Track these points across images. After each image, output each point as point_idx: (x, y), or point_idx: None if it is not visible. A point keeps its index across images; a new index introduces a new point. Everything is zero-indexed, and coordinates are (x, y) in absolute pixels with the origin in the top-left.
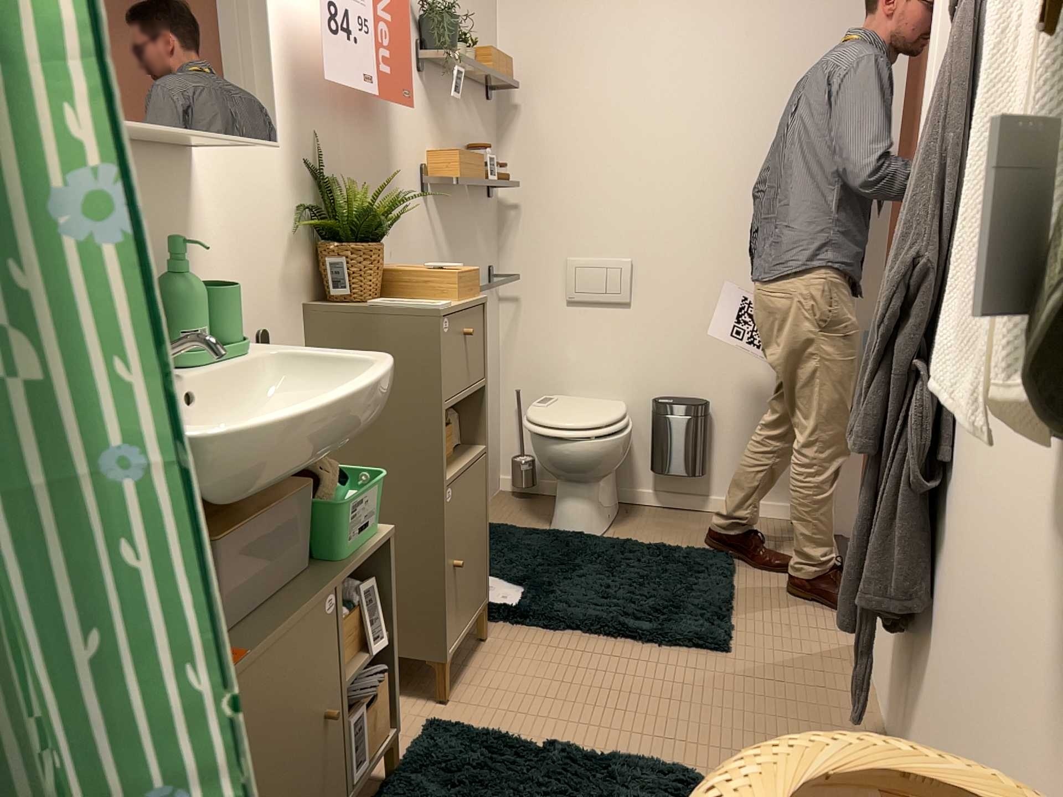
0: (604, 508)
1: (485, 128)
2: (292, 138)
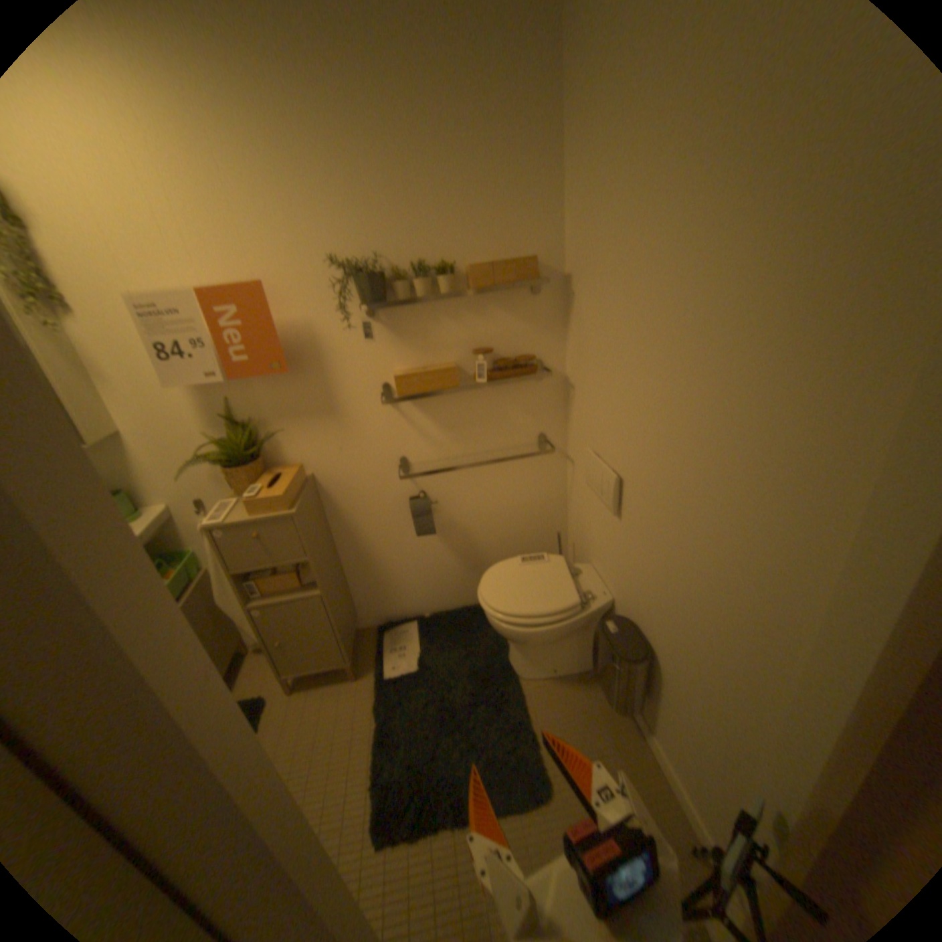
0: (543, 662)
1: (524, 314)
2: (194, 404)
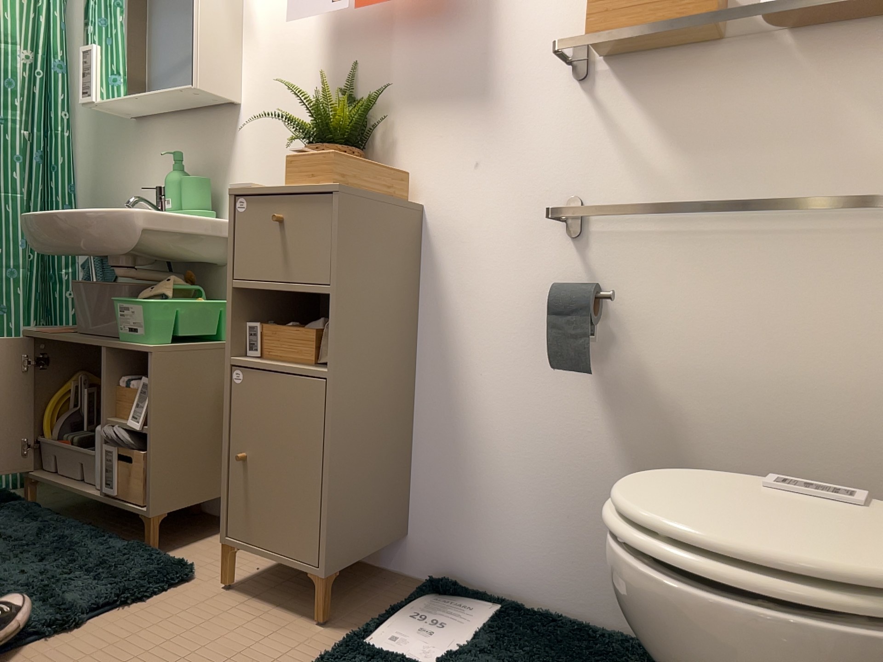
0: None
1: None
2: (320, 72)
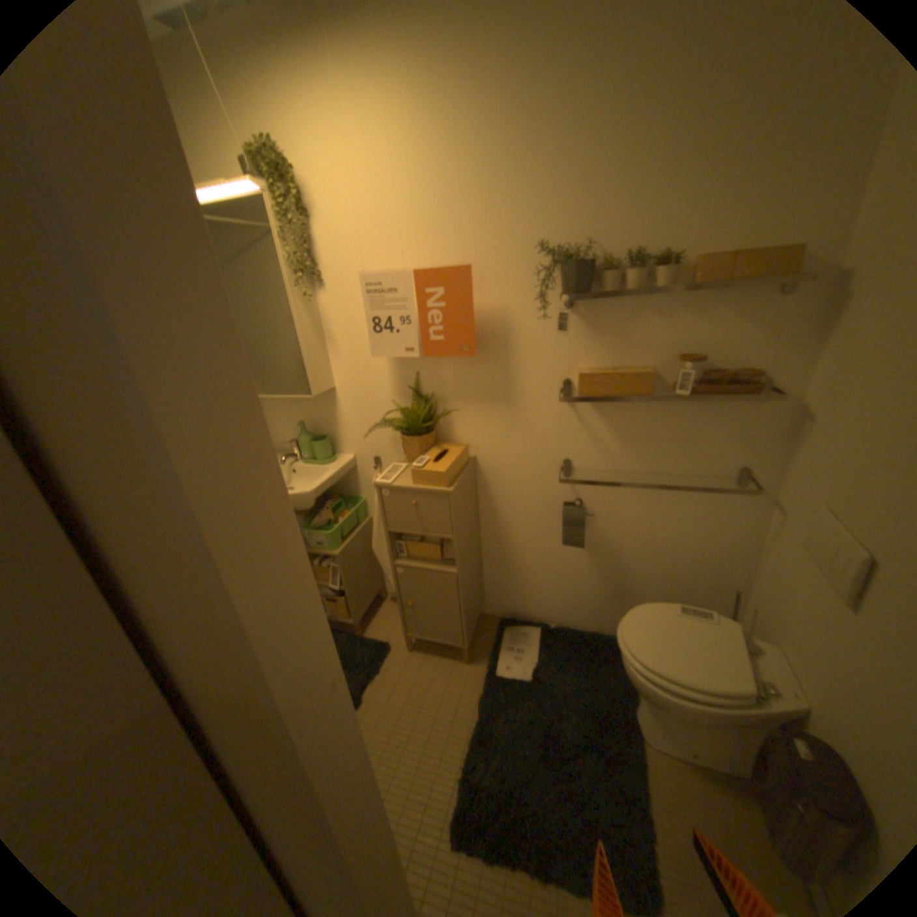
0: (682, 740)
1: (762, 318)
2: (392, 375)
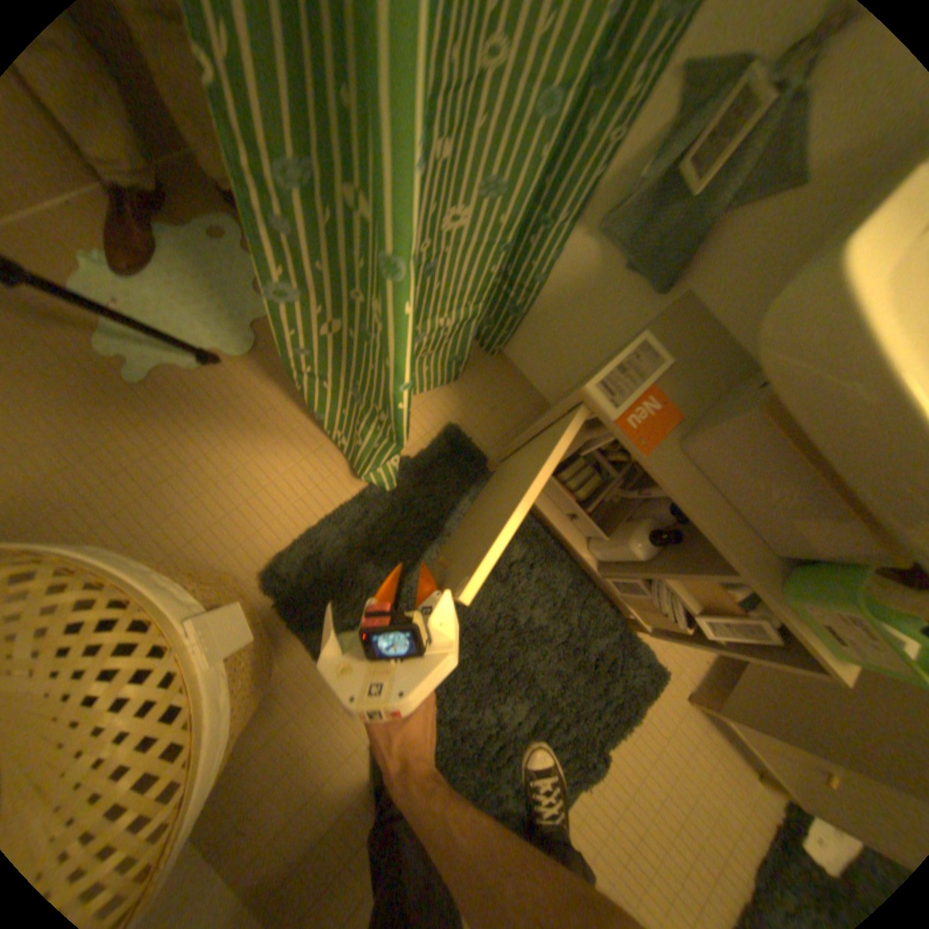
0: None
1: None
2: None
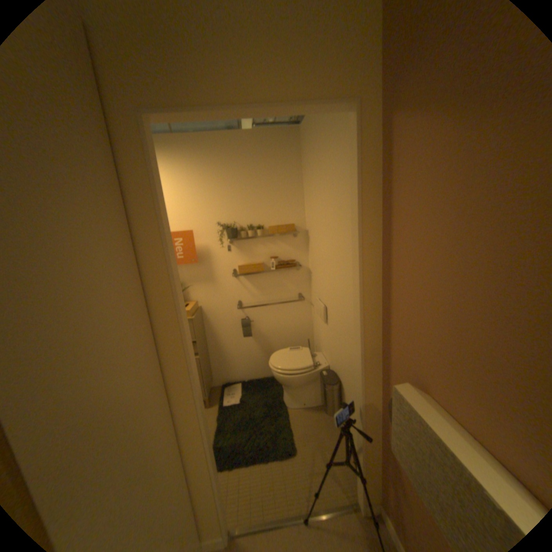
0: (299, 400)
1: (291, 245)
2: None
